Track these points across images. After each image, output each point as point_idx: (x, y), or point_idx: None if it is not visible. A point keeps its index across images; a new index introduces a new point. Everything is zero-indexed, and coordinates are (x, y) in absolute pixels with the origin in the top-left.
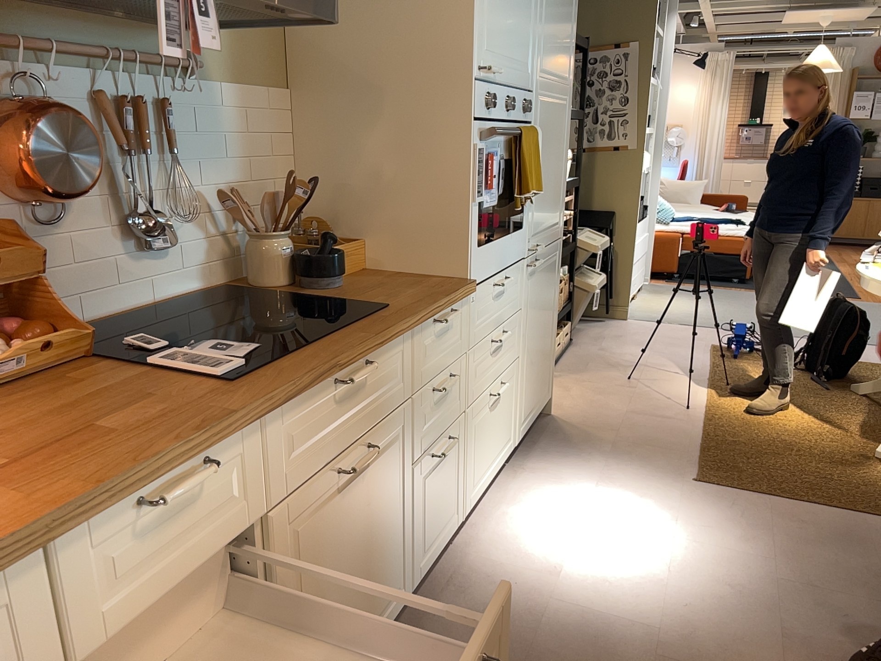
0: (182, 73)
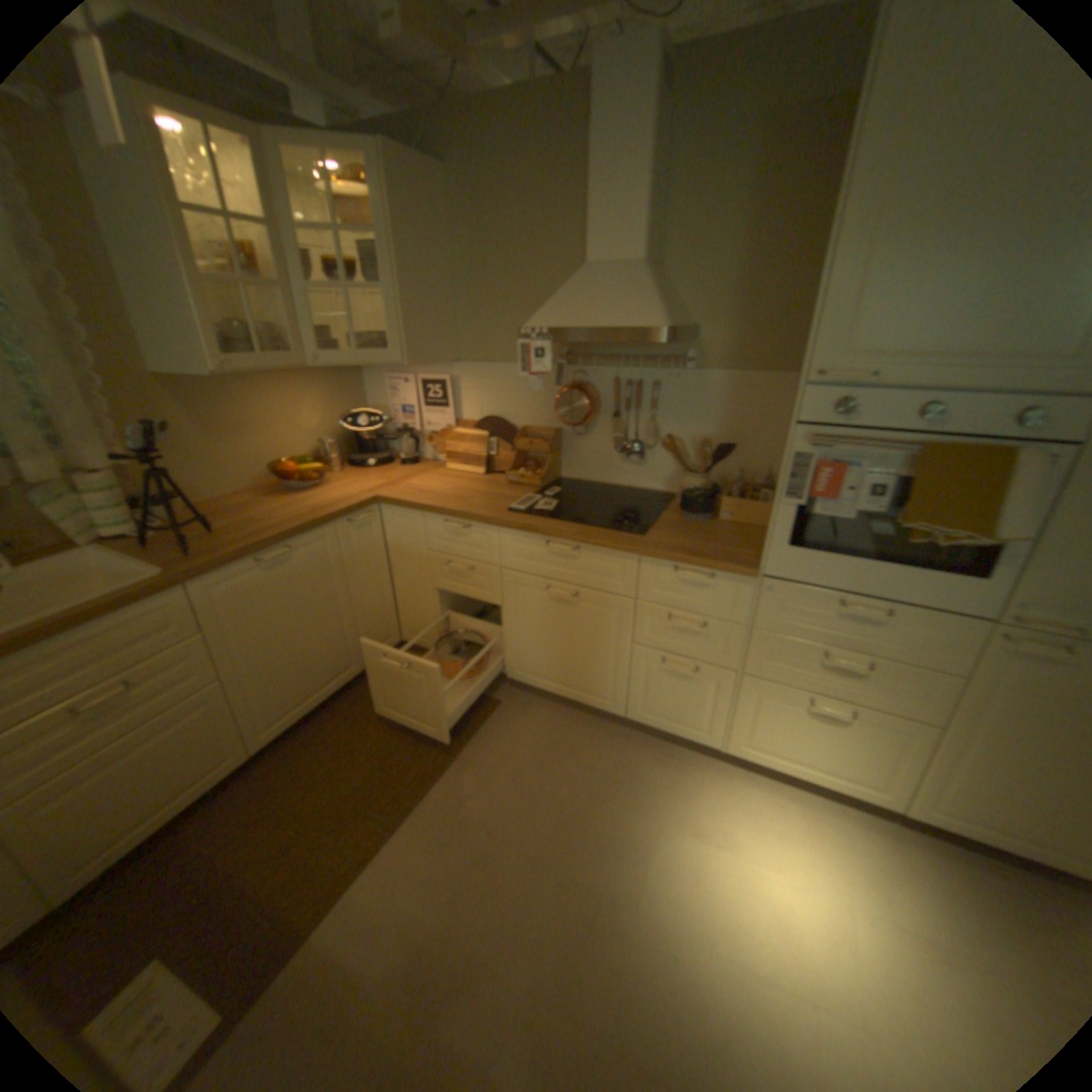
0: (679, 365)
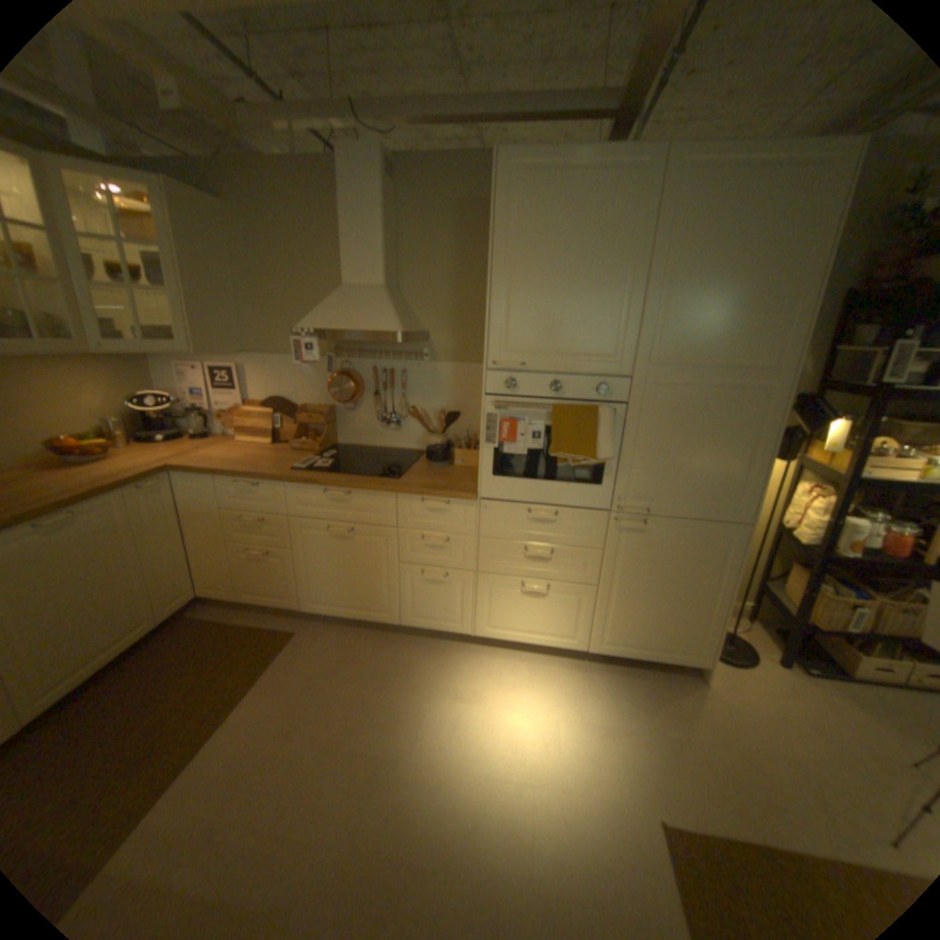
0: (419, 359)
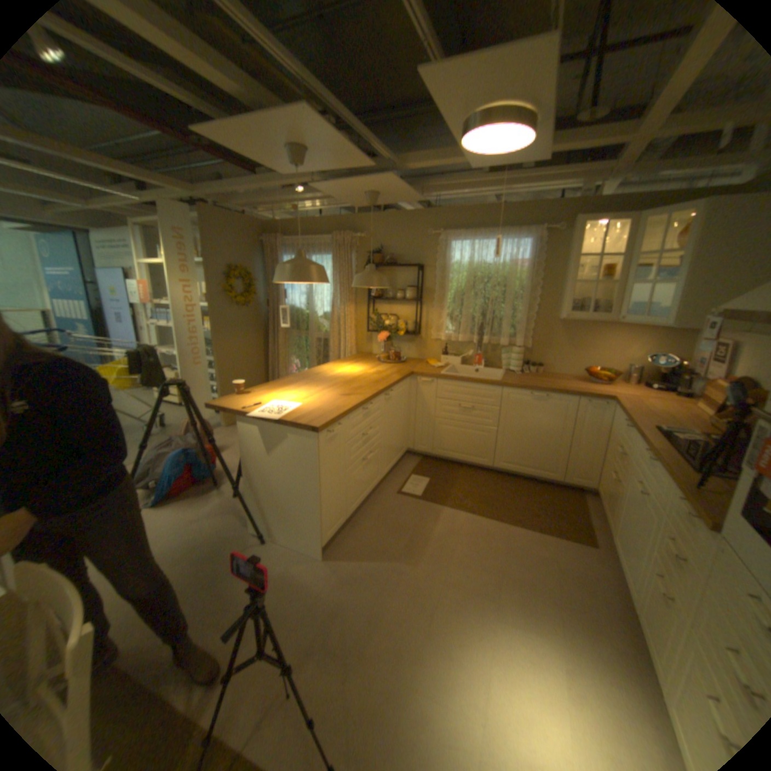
0: None
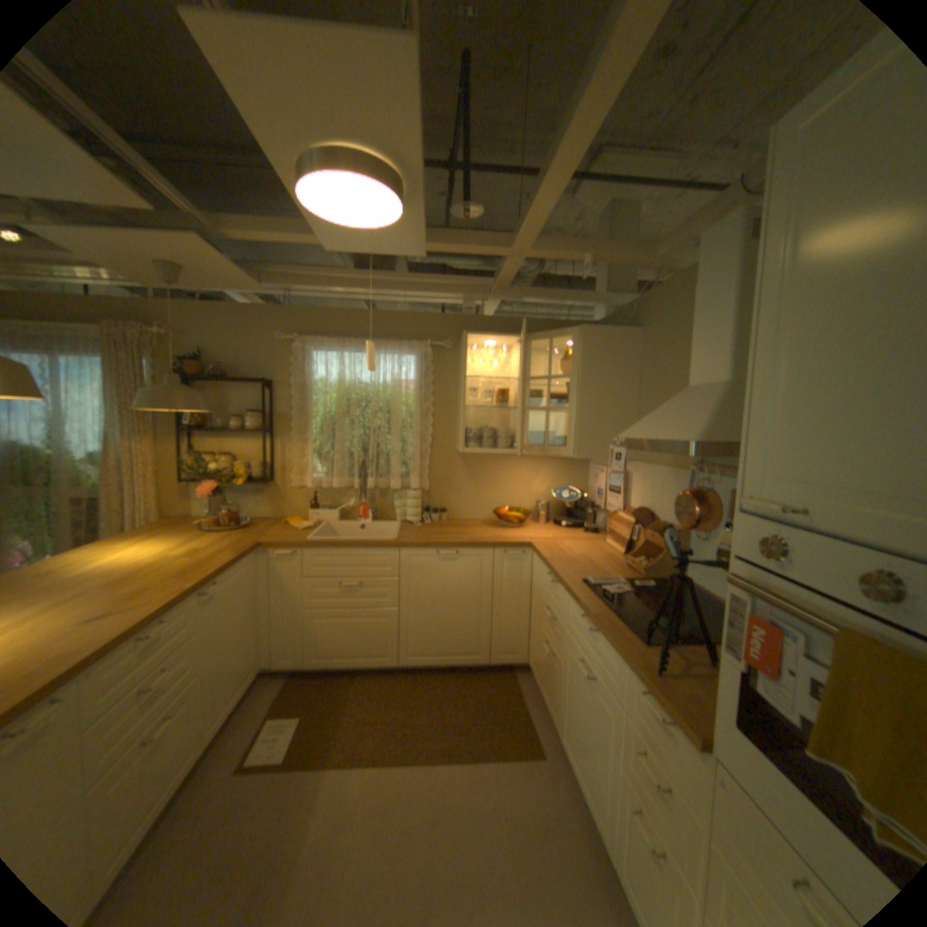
0: None
